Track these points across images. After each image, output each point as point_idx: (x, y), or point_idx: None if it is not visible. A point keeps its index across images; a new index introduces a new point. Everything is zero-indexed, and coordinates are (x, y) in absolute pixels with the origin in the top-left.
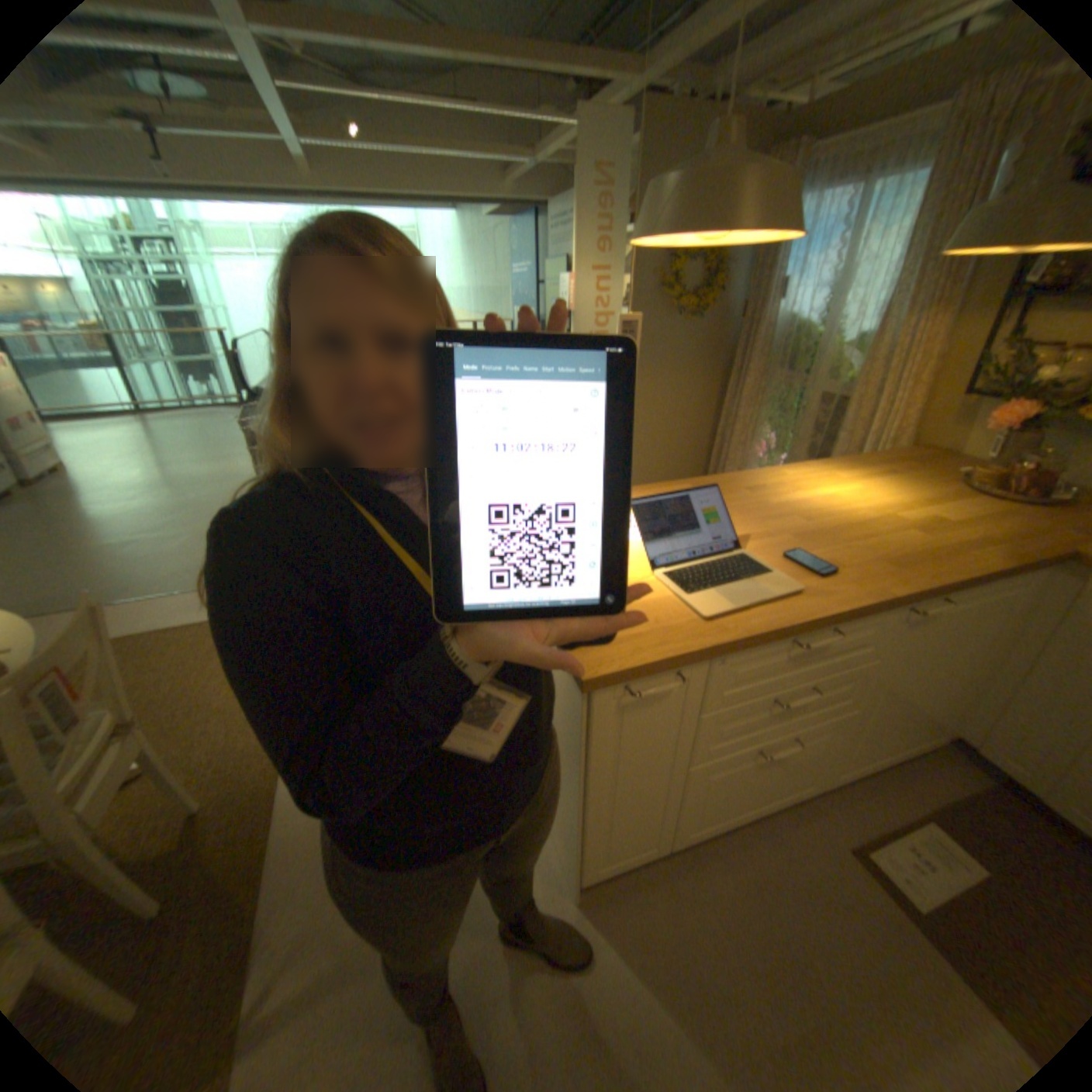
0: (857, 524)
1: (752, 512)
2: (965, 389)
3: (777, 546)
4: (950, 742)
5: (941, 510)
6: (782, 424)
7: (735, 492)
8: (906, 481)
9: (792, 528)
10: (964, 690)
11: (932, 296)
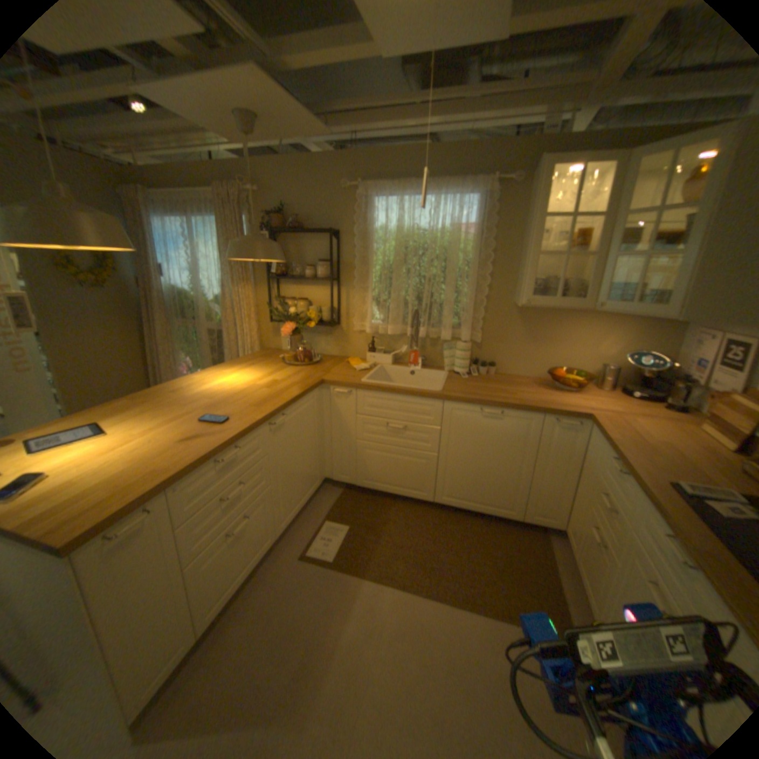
0: (237, 394)
1: (176, 405)
2: (271, 321)
3: (194, 418)
4: (320, 482)
5: (274, 377)
6: (191, 351)
7: (162, 397)
8: (258, 368)
9: (202, 406)
10: (312, 454)
11: (239, 278)
